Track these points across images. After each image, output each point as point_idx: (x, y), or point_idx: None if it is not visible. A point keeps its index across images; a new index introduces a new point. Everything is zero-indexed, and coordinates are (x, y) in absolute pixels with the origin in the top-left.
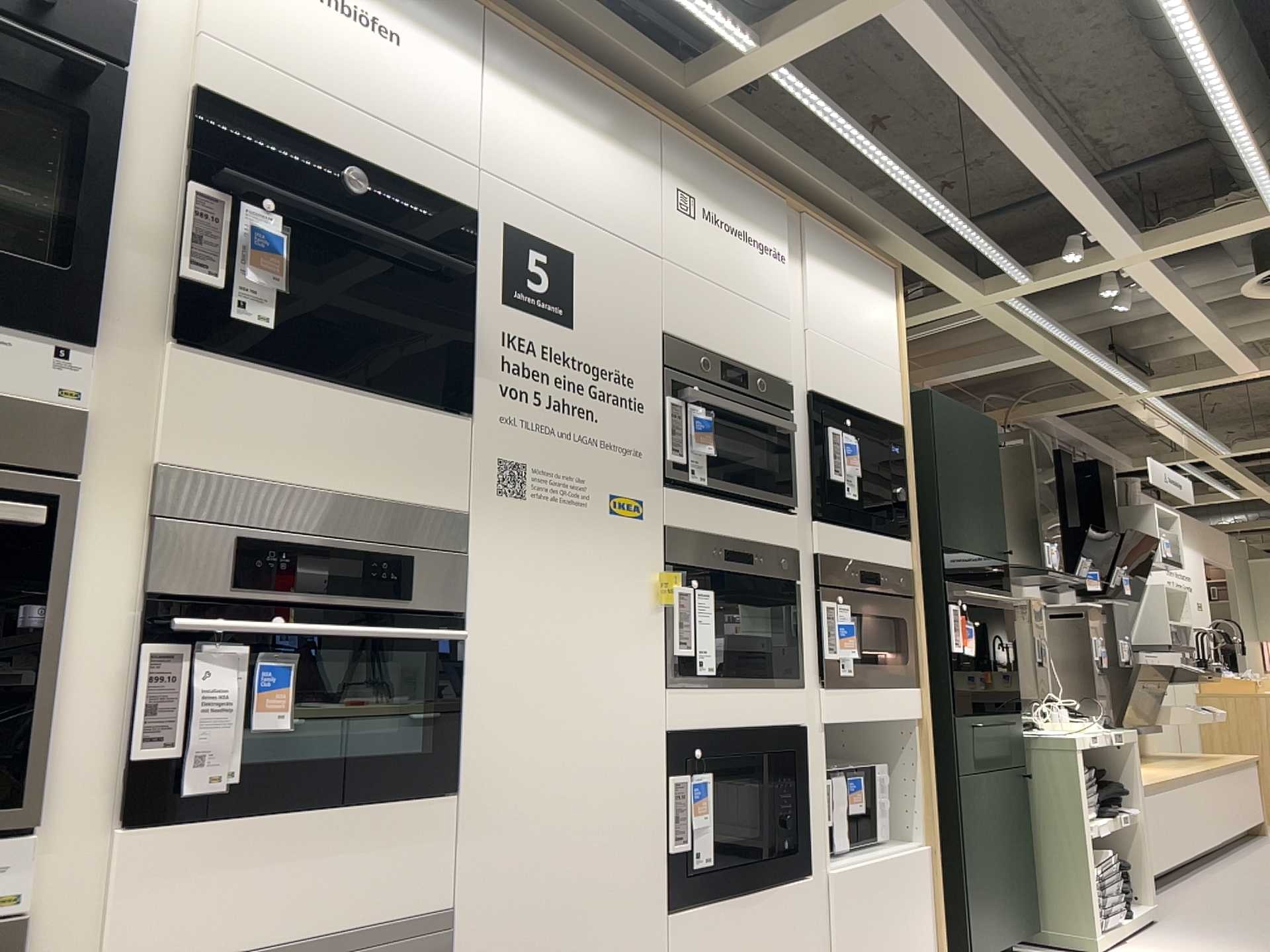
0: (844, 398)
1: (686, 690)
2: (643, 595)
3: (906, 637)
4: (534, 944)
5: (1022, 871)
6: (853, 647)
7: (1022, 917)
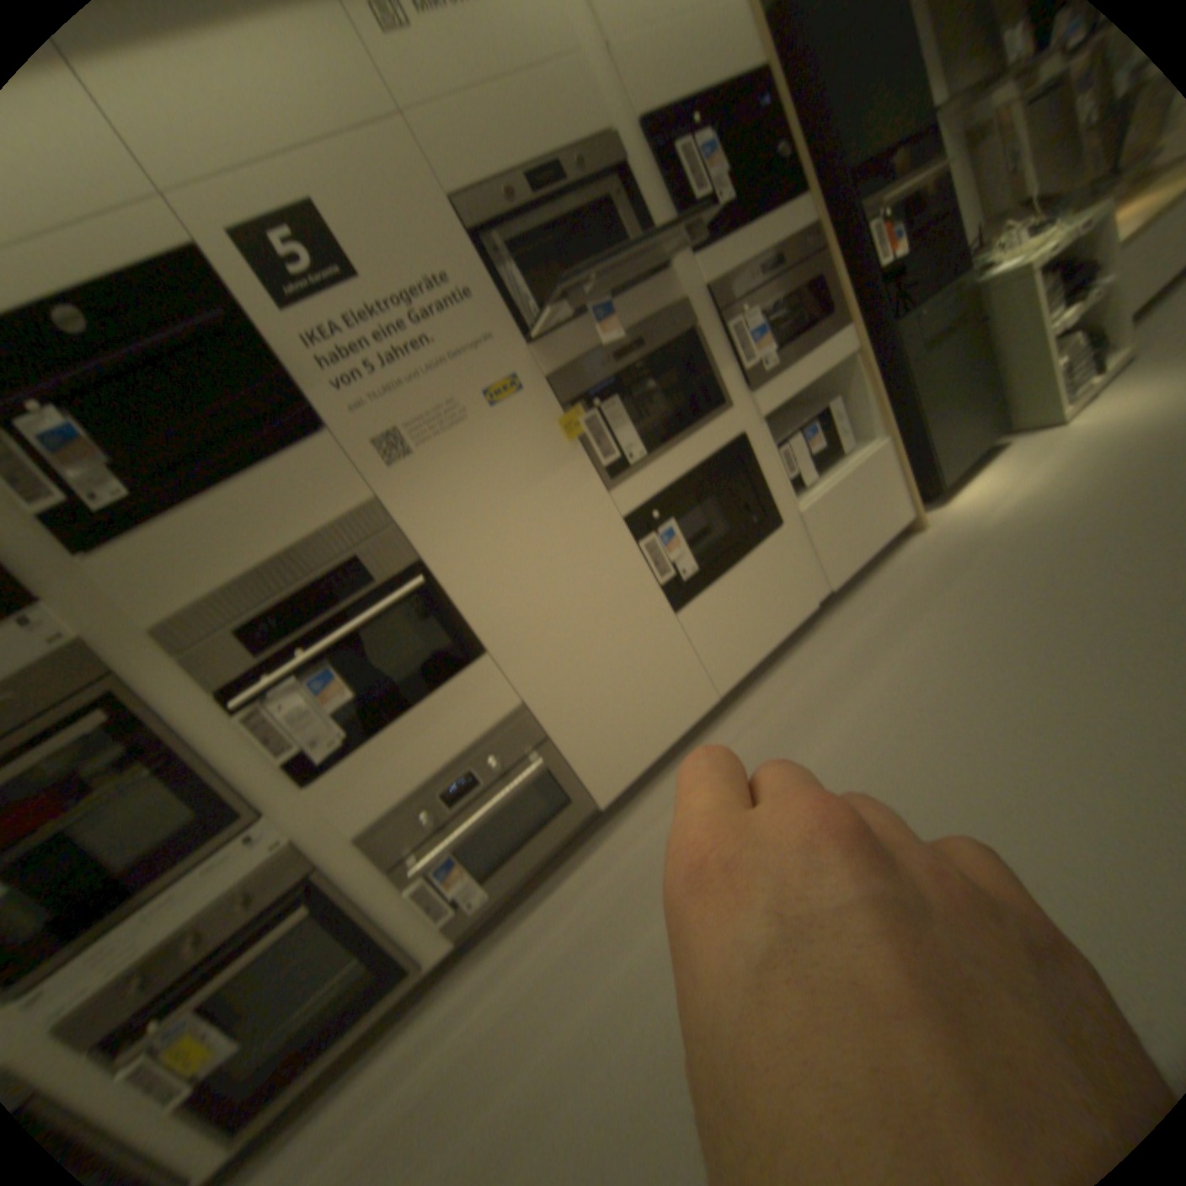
0: (683, 92)
1: (626, 480)
2: (554, 443)
3: (828, 289)
4: (587, 683)
5: (992, 395)
6: (769, 343)
7: (995, 428)
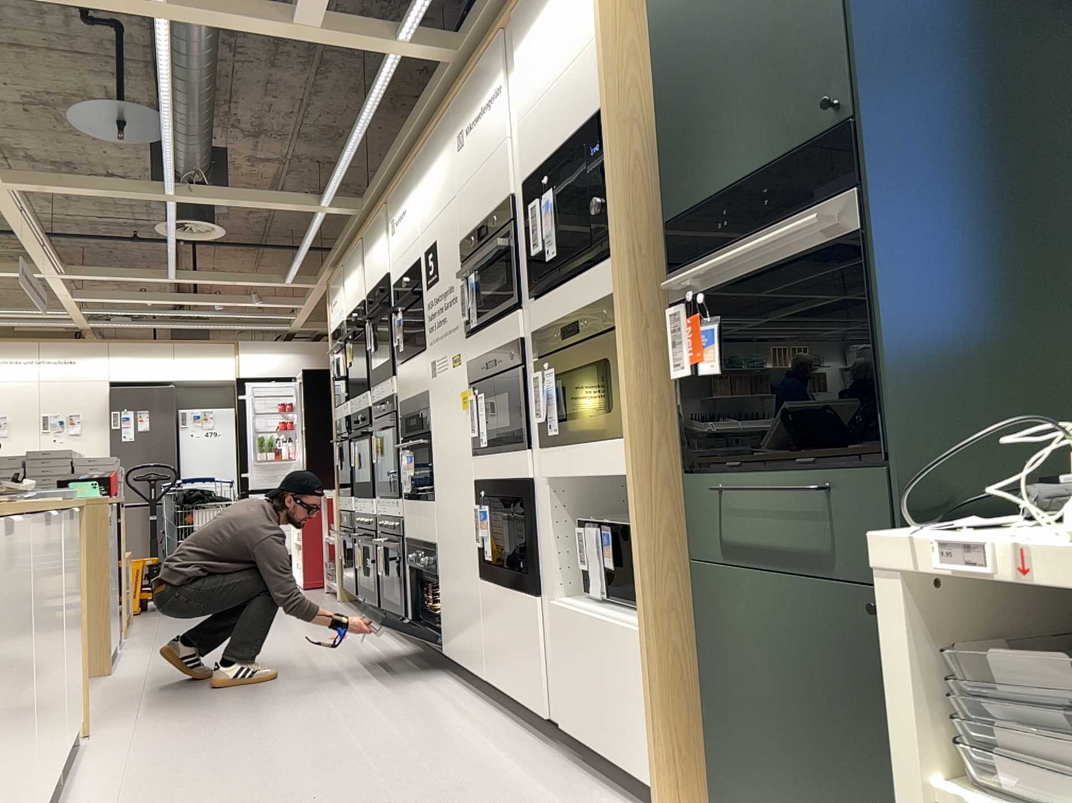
0: (546, 154)
1: (478, 457)
2: (463, 406)
3: (617, 379)
4: (450, 568)
5: None
6: (550, 410)
7: None
